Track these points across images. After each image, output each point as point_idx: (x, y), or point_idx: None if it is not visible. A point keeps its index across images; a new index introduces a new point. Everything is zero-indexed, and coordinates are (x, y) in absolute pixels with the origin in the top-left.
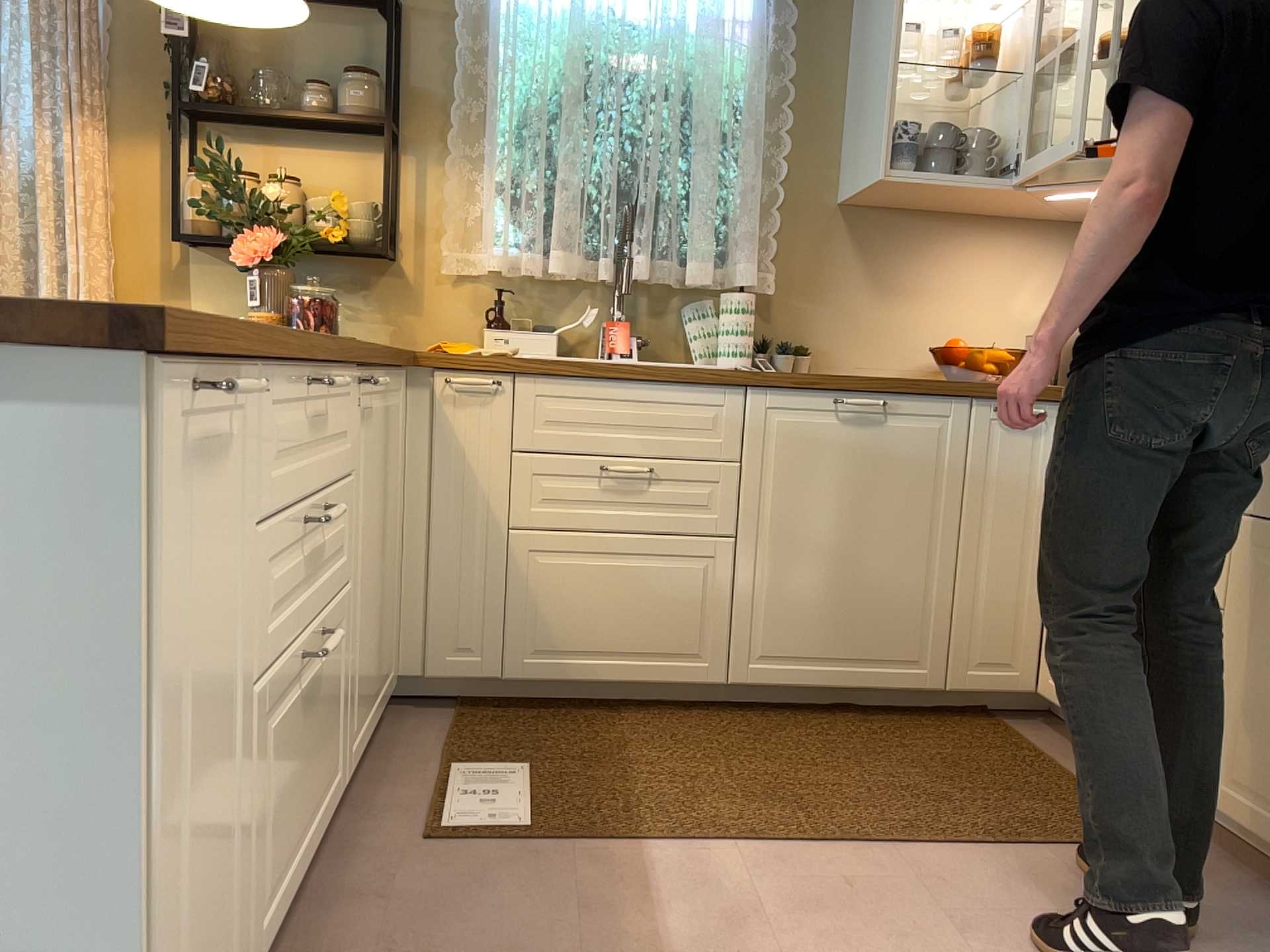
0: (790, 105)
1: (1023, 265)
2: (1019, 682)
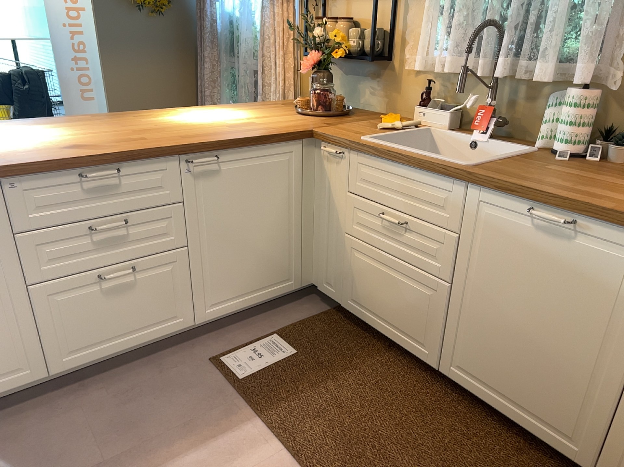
0: None
1: None
2: None
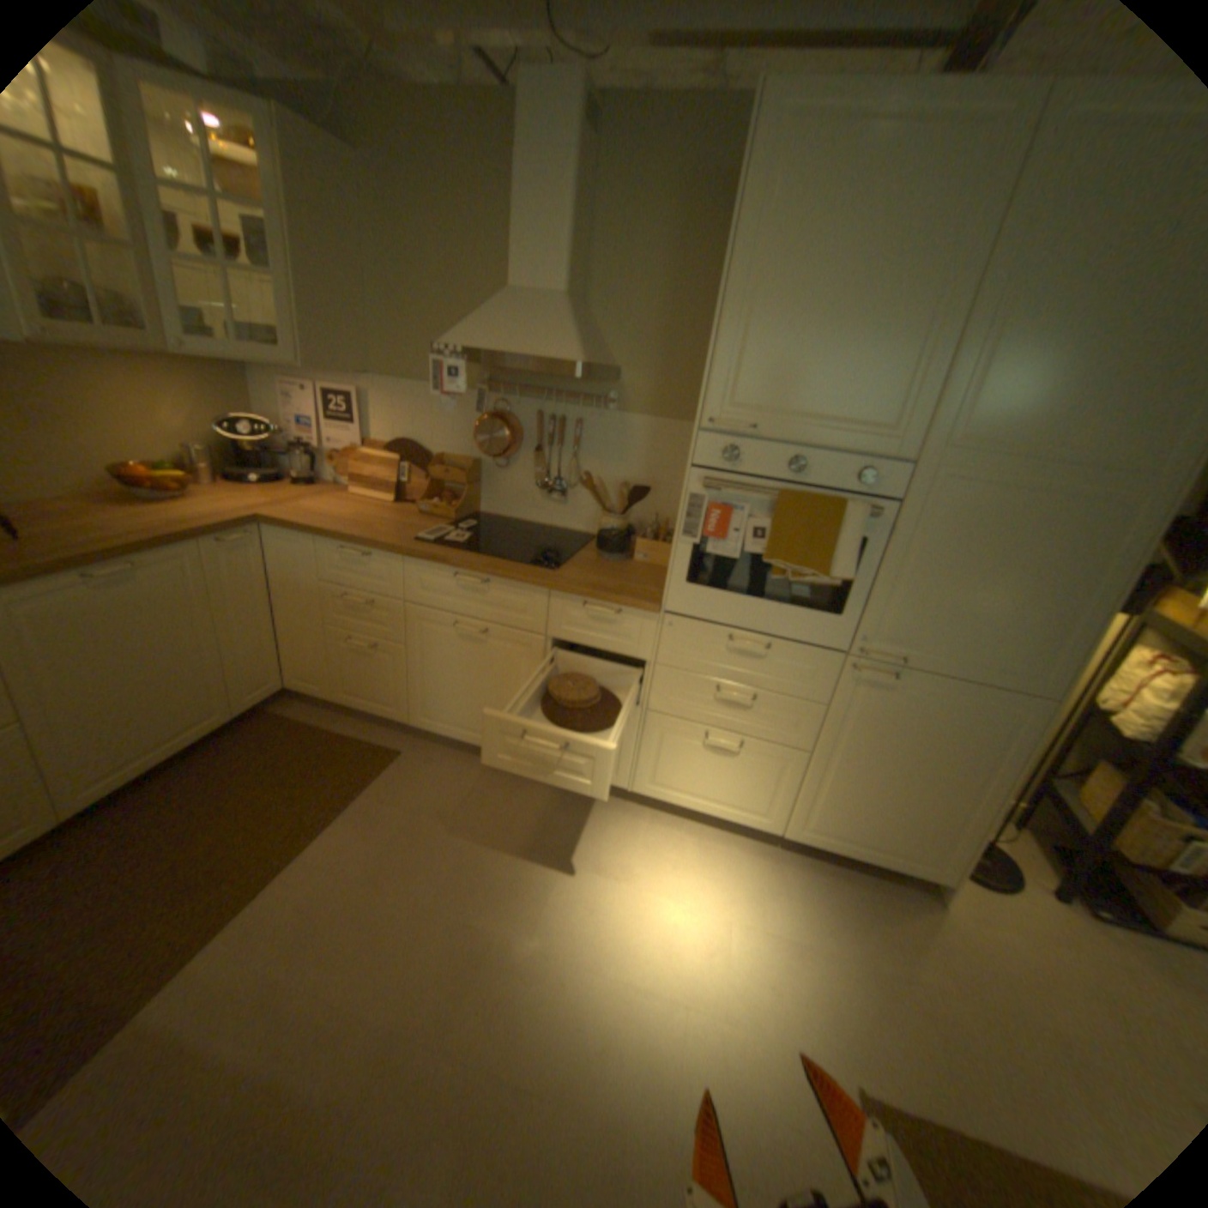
0: None
1: (155, 390)
2: (272, 691)
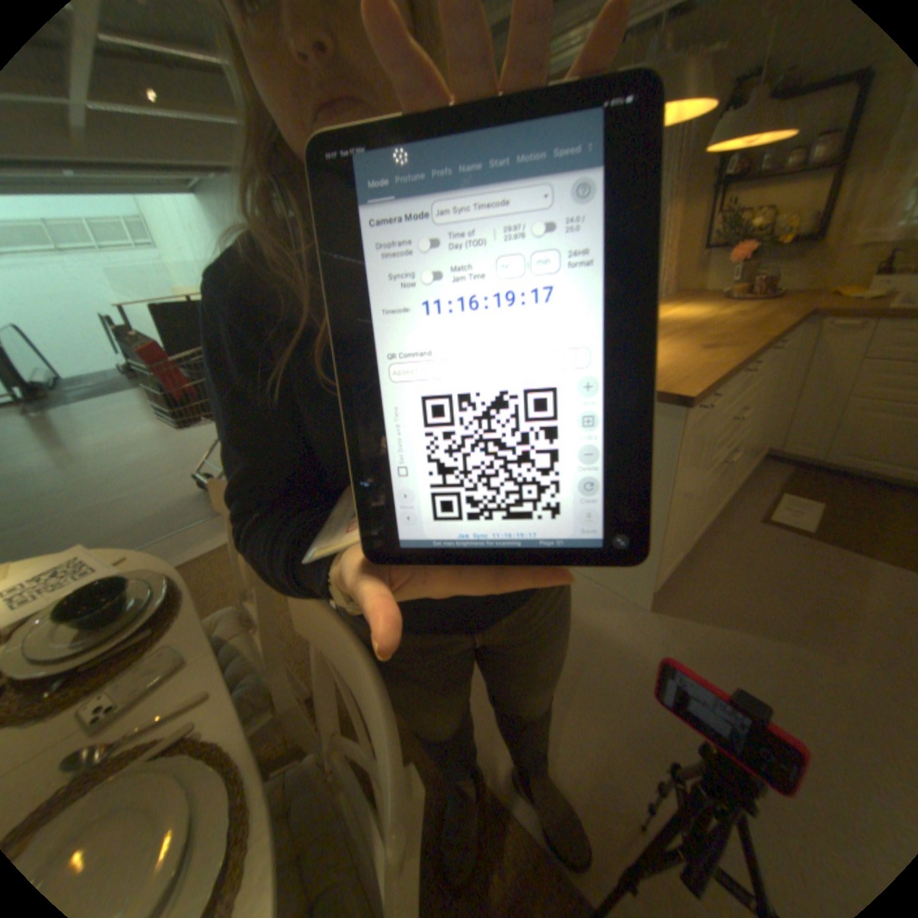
0: None
1: None
2: None
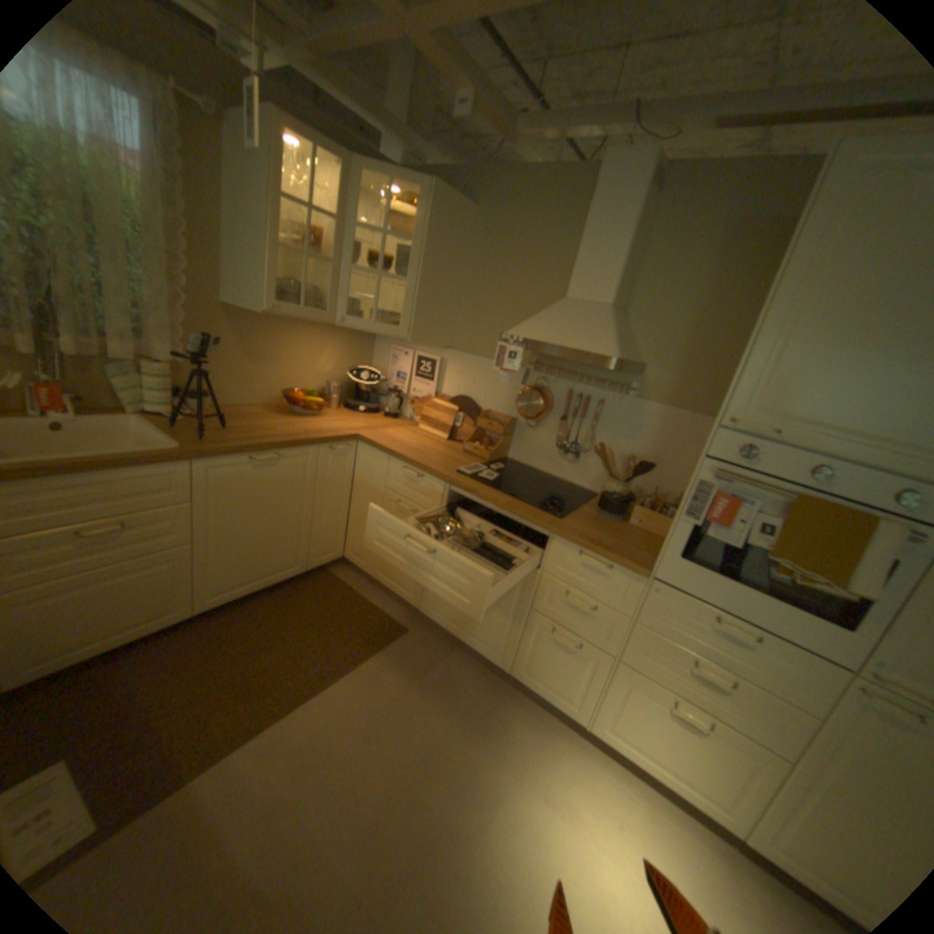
0: (178, 232)
1: (321, 346)
2: (335, 557)
